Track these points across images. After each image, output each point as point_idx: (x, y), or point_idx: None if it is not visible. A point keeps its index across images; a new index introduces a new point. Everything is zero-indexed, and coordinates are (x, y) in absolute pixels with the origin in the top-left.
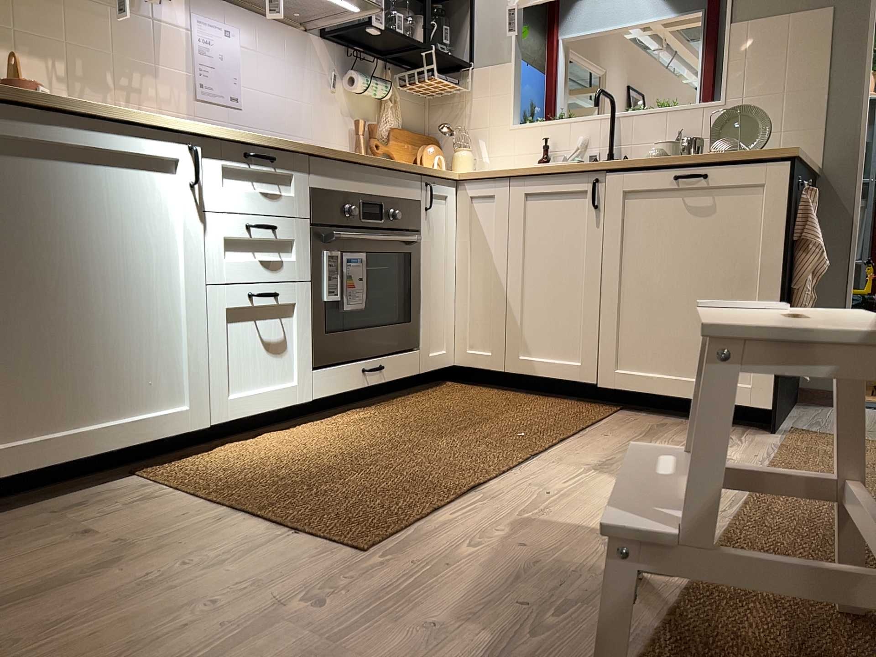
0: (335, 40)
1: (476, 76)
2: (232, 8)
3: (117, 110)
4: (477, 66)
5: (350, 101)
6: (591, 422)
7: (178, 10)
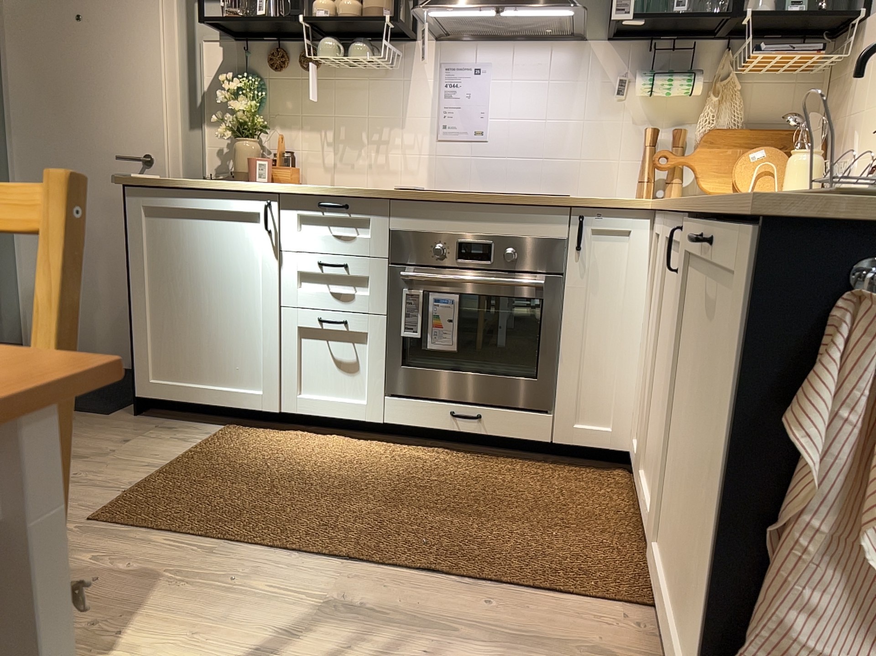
0: (625, 37)
1: (867, 30)
2: (495, 41)
3: (213, 182)
4: (872, 13)
5: (649, 106)
6: (535, 588)
7: (424, 64)
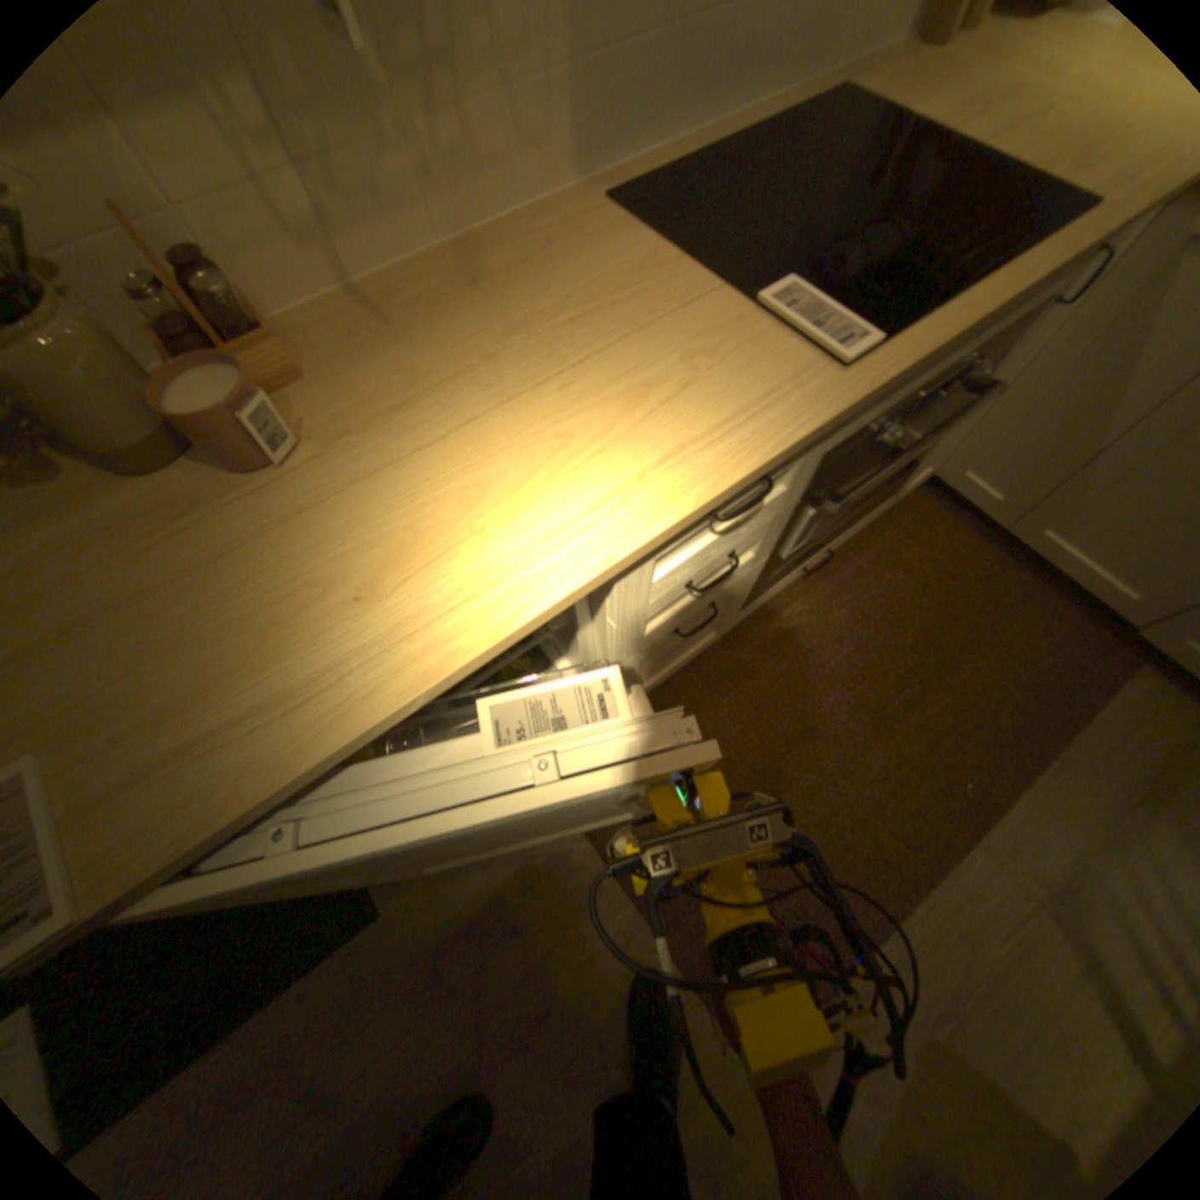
0: None
1: None
2: None
3: (427, 682)
4: None
5: None
6: (1088, 723)
7: None
